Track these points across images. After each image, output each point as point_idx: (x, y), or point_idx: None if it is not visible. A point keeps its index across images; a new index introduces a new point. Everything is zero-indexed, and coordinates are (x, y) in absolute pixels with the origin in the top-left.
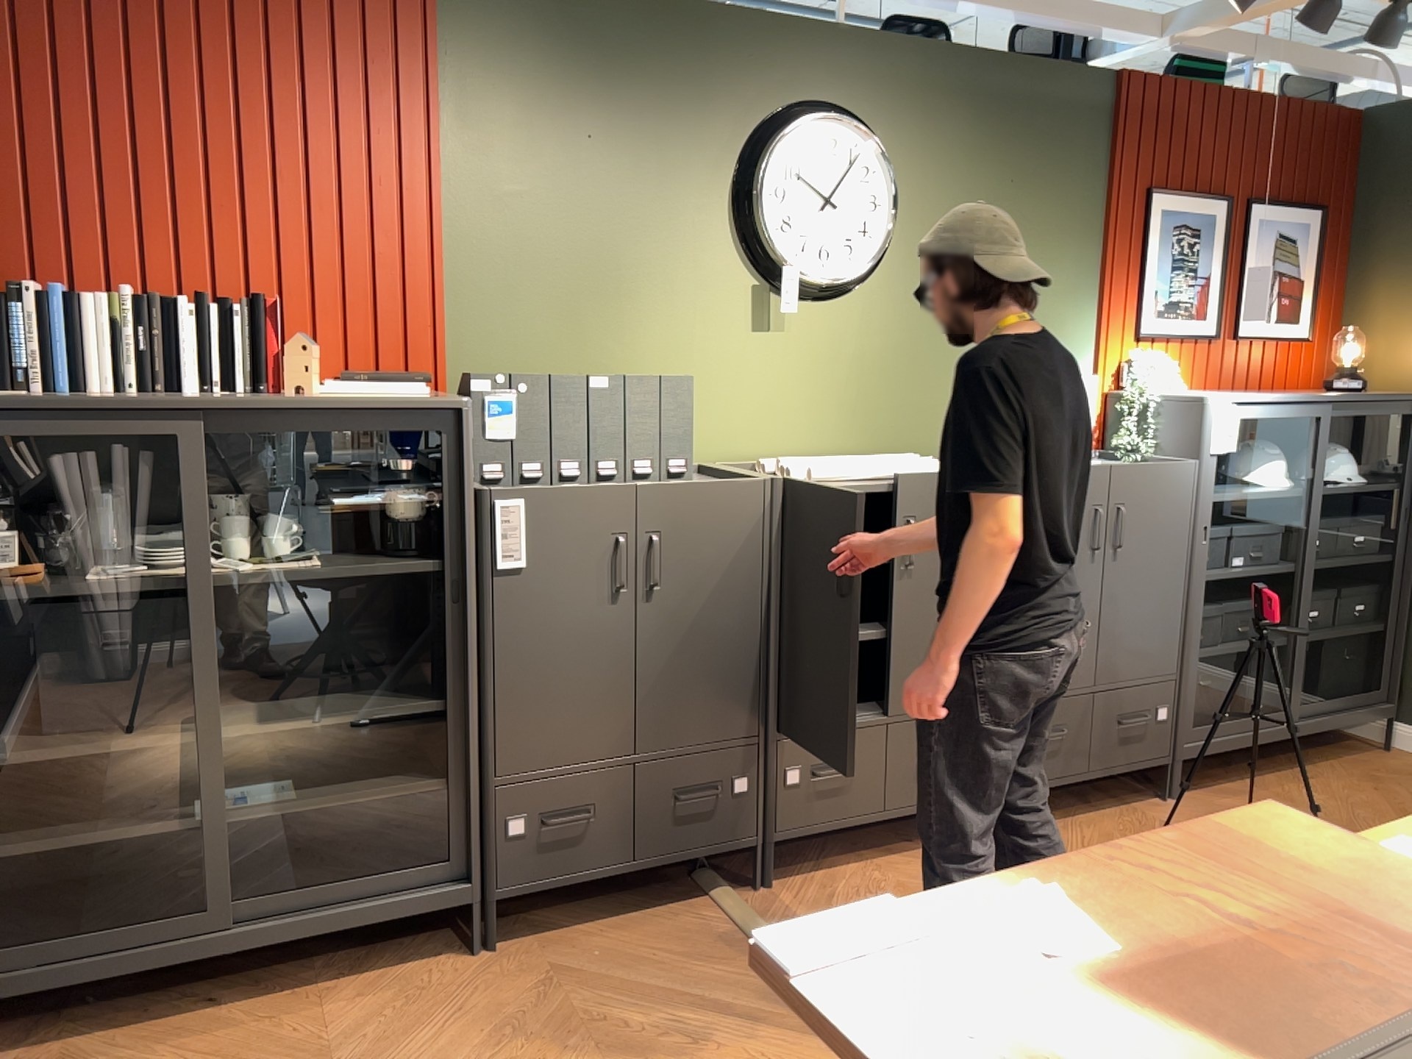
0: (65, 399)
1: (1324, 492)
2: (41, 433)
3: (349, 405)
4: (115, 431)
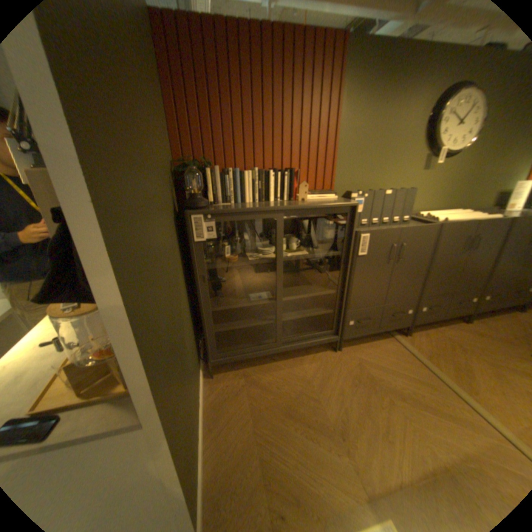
0: (247, 209)
1: None
2: (240, 219)
3: (325, 206)
4: (259, 218)
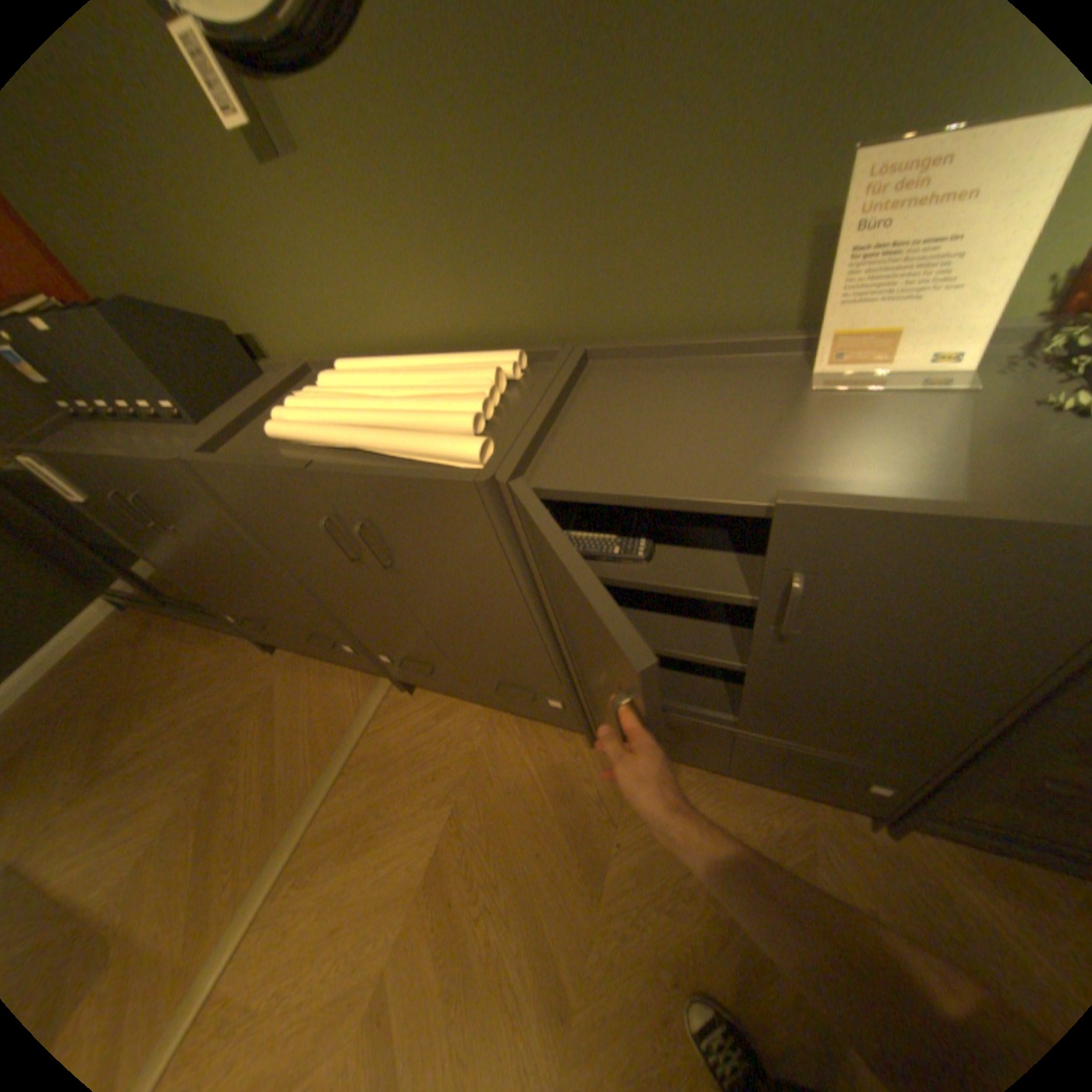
0: None
1: None
2: None
3: None
4: None
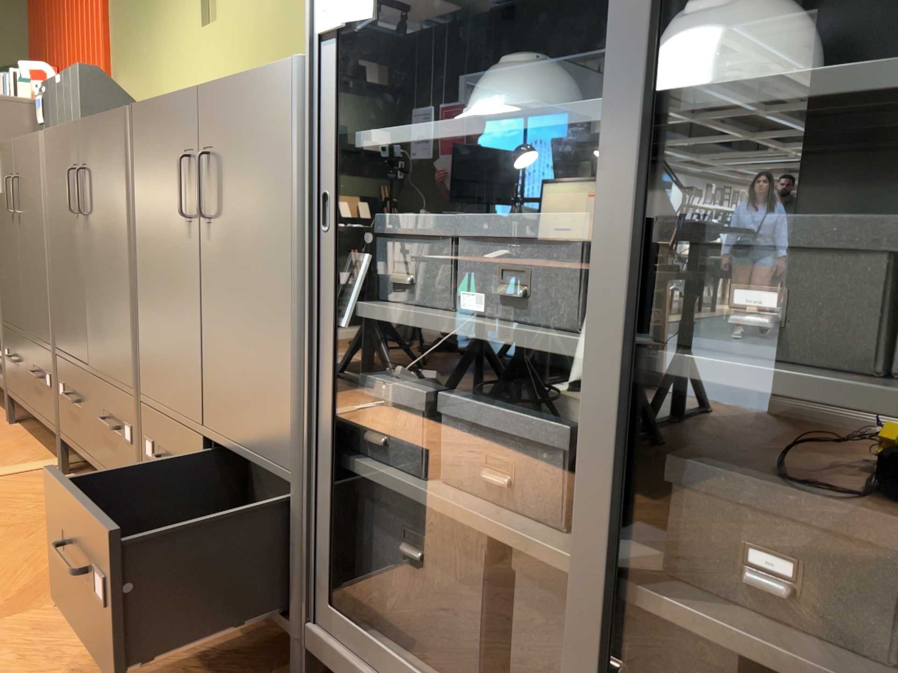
0: None
1: (737, 88)
2: None
3: None
4: None
